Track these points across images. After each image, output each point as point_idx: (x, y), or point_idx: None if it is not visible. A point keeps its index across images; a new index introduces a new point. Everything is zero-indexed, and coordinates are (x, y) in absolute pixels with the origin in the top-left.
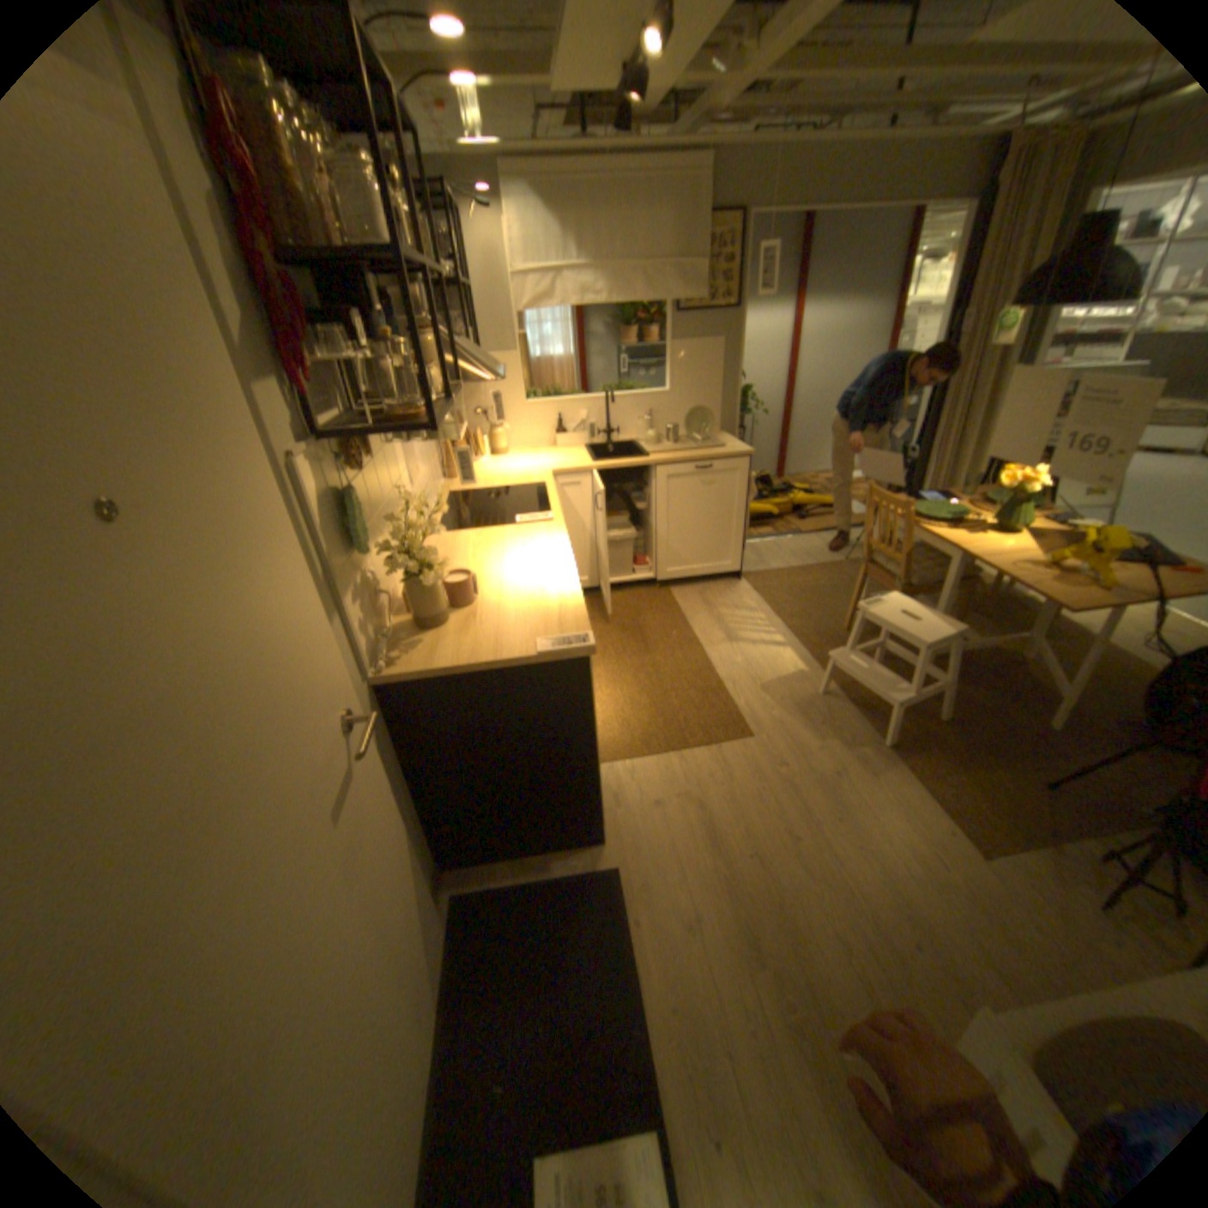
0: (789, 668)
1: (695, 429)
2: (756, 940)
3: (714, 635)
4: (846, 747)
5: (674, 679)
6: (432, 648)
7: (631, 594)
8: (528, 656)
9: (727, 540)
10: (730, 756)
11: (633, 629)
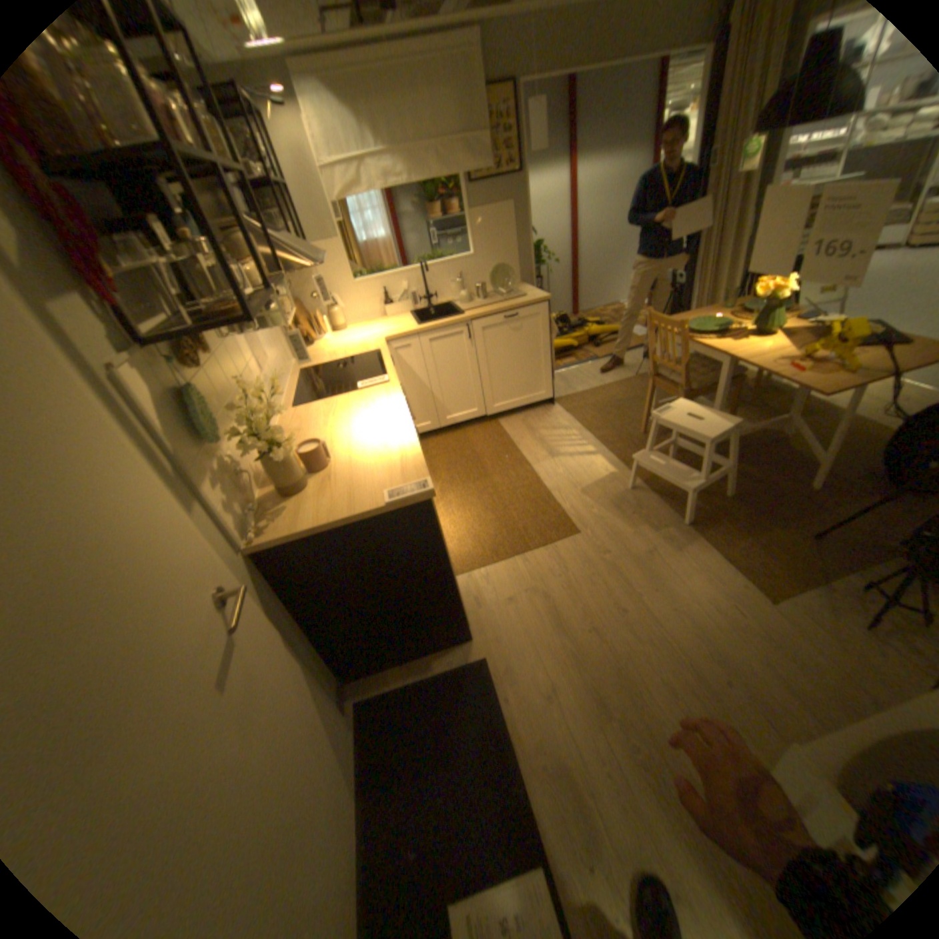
0: (602, 472)
1: (500, 284)
2: (602, 699)
3: (538, 454)
4: (654, 530)
5: (511, 495)
6: (295, 513)
7: (467, 430)
8: (378, 507)
9: (539, 374)
10: (563, 552)
11: (473, 459)
